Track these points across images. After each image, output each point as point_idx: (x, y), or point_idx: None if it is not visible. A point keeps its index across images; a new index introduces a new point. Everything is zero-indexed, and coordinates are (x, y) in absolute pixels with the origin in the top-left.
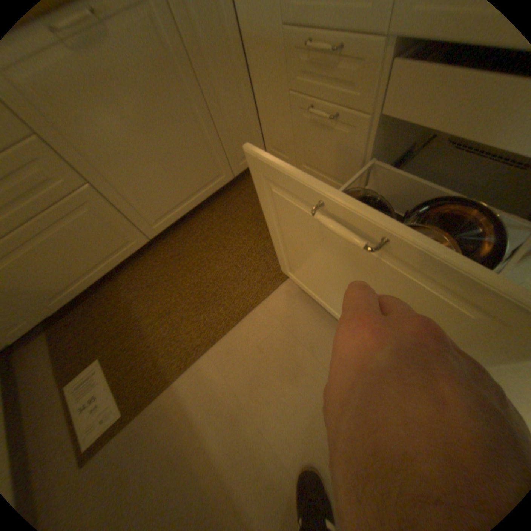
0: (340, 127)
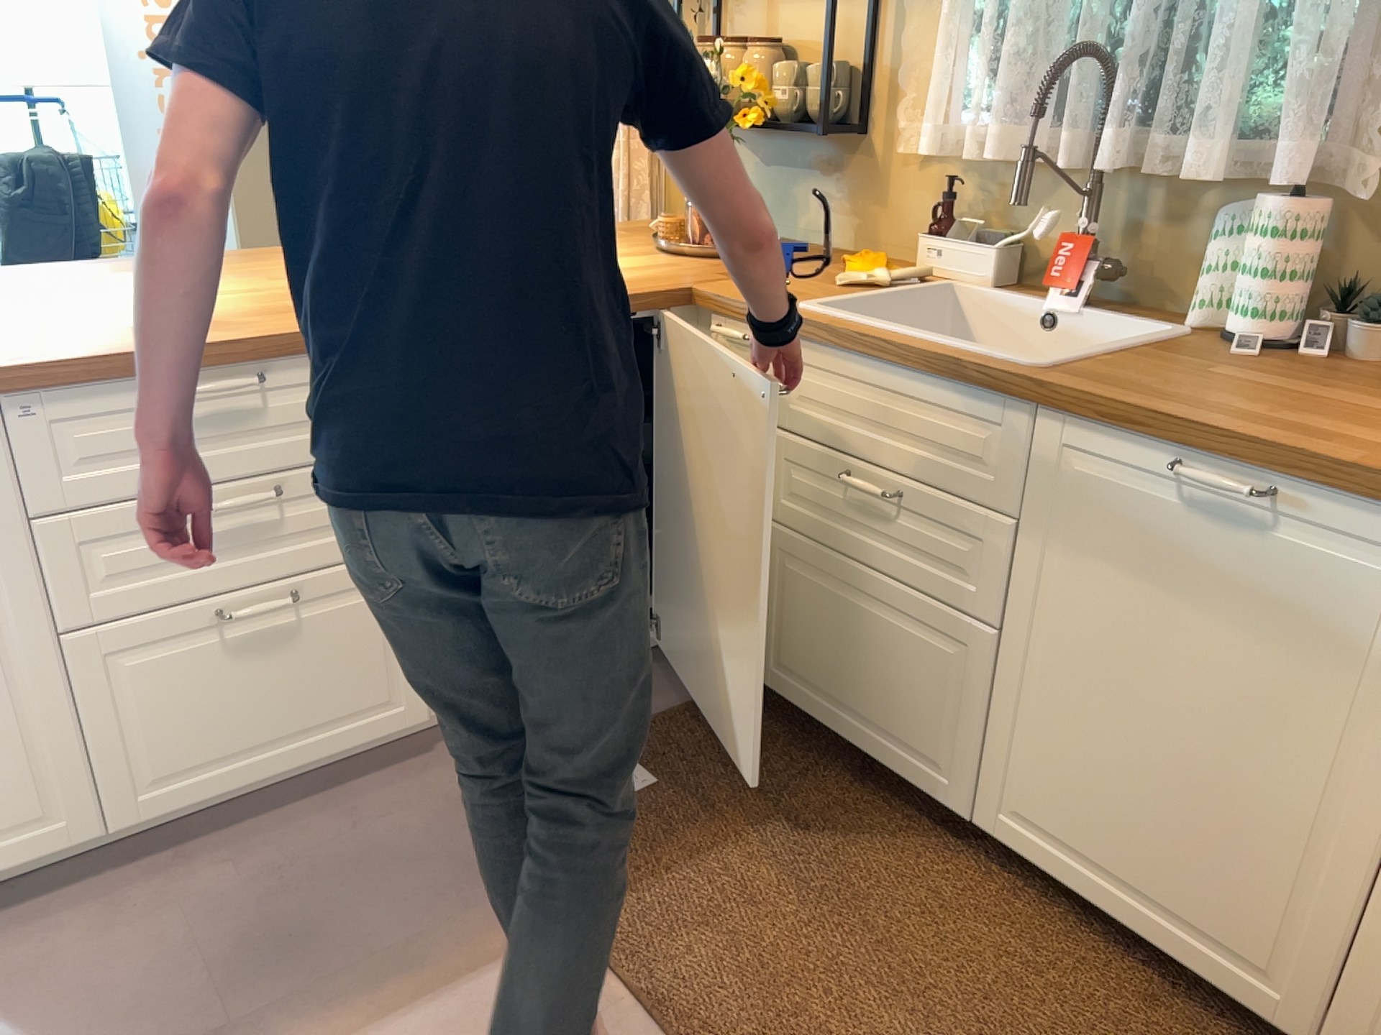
0: None
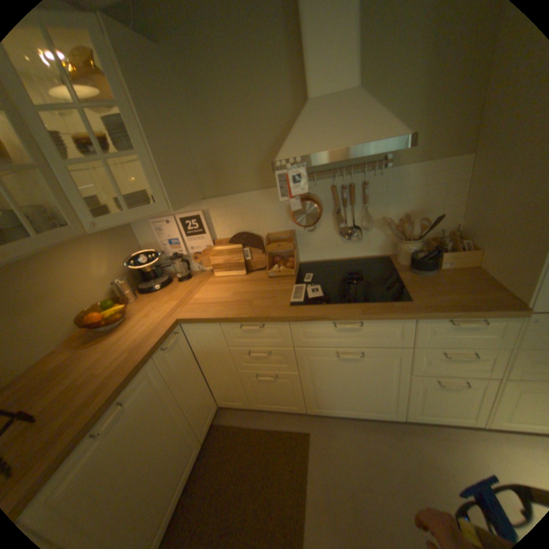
0: (281, 380)
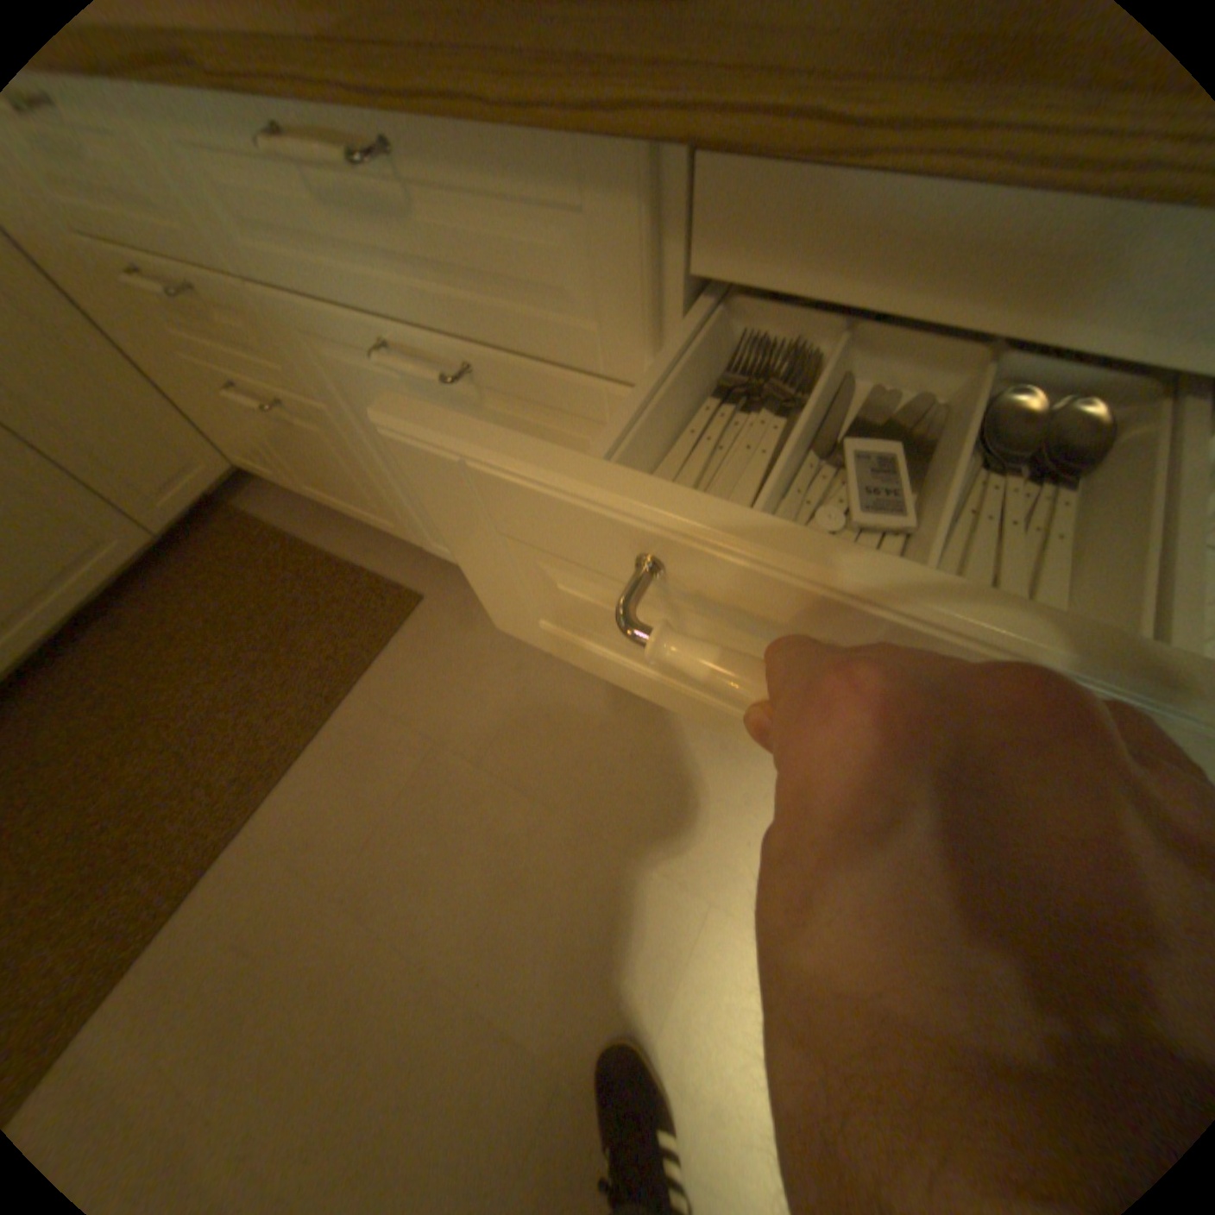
0: (299, 424)
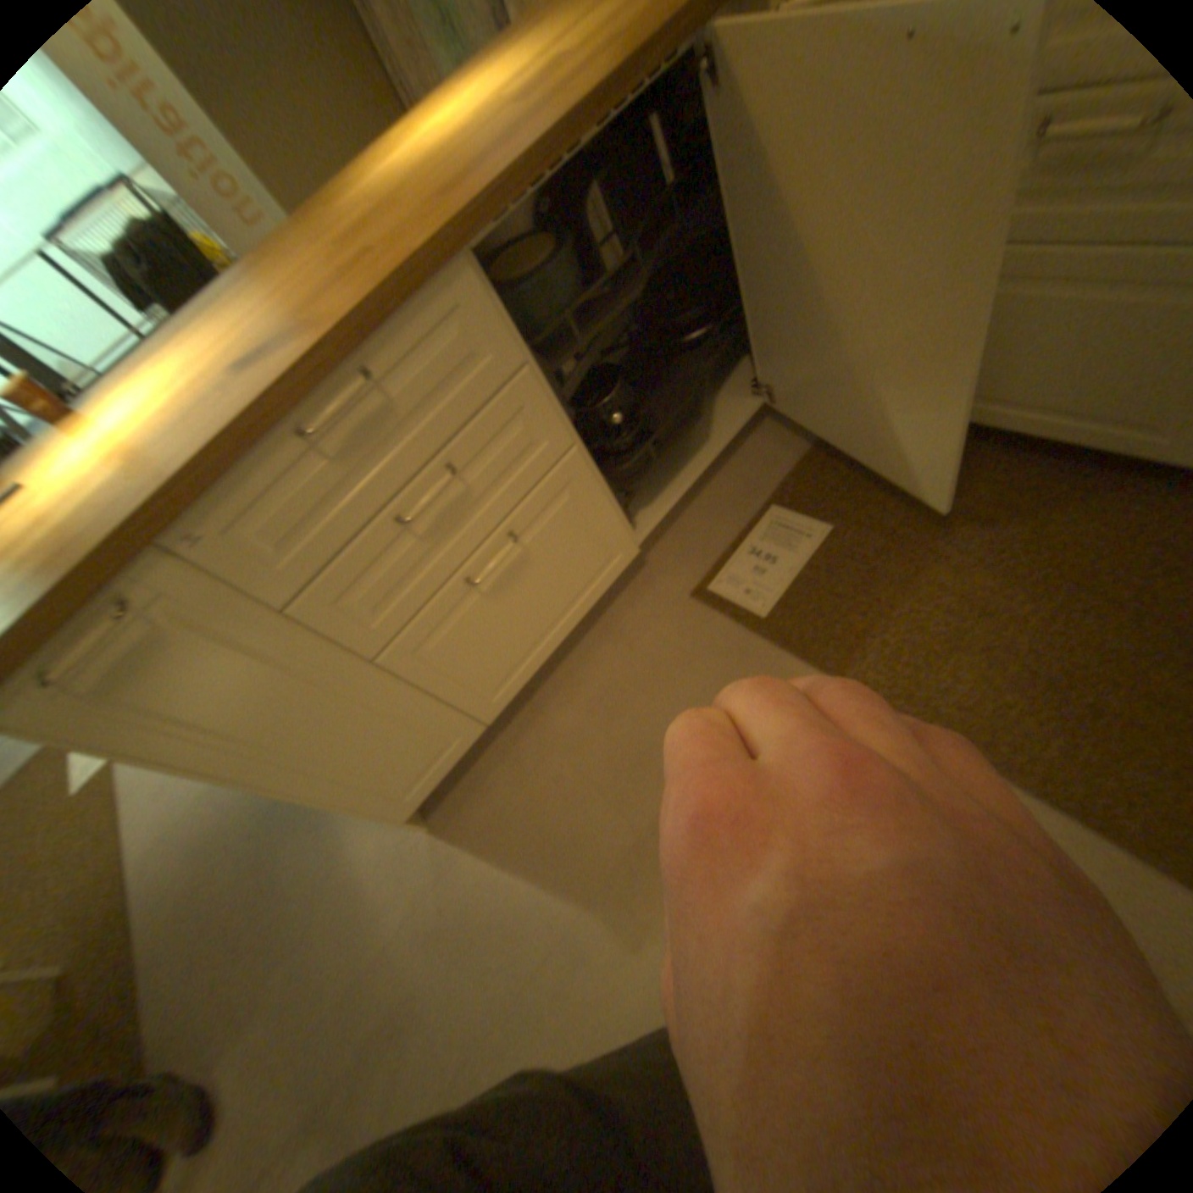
0: None
